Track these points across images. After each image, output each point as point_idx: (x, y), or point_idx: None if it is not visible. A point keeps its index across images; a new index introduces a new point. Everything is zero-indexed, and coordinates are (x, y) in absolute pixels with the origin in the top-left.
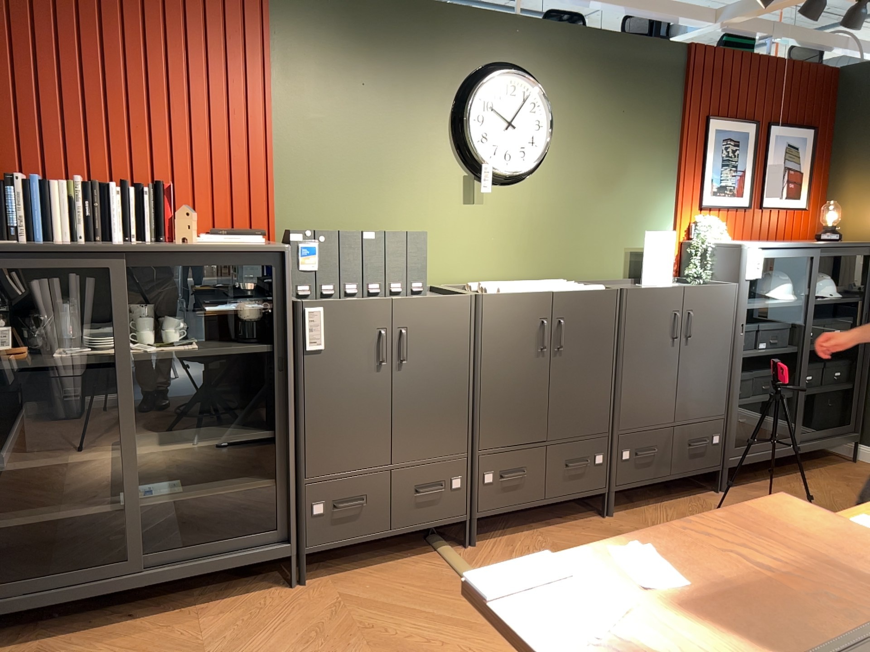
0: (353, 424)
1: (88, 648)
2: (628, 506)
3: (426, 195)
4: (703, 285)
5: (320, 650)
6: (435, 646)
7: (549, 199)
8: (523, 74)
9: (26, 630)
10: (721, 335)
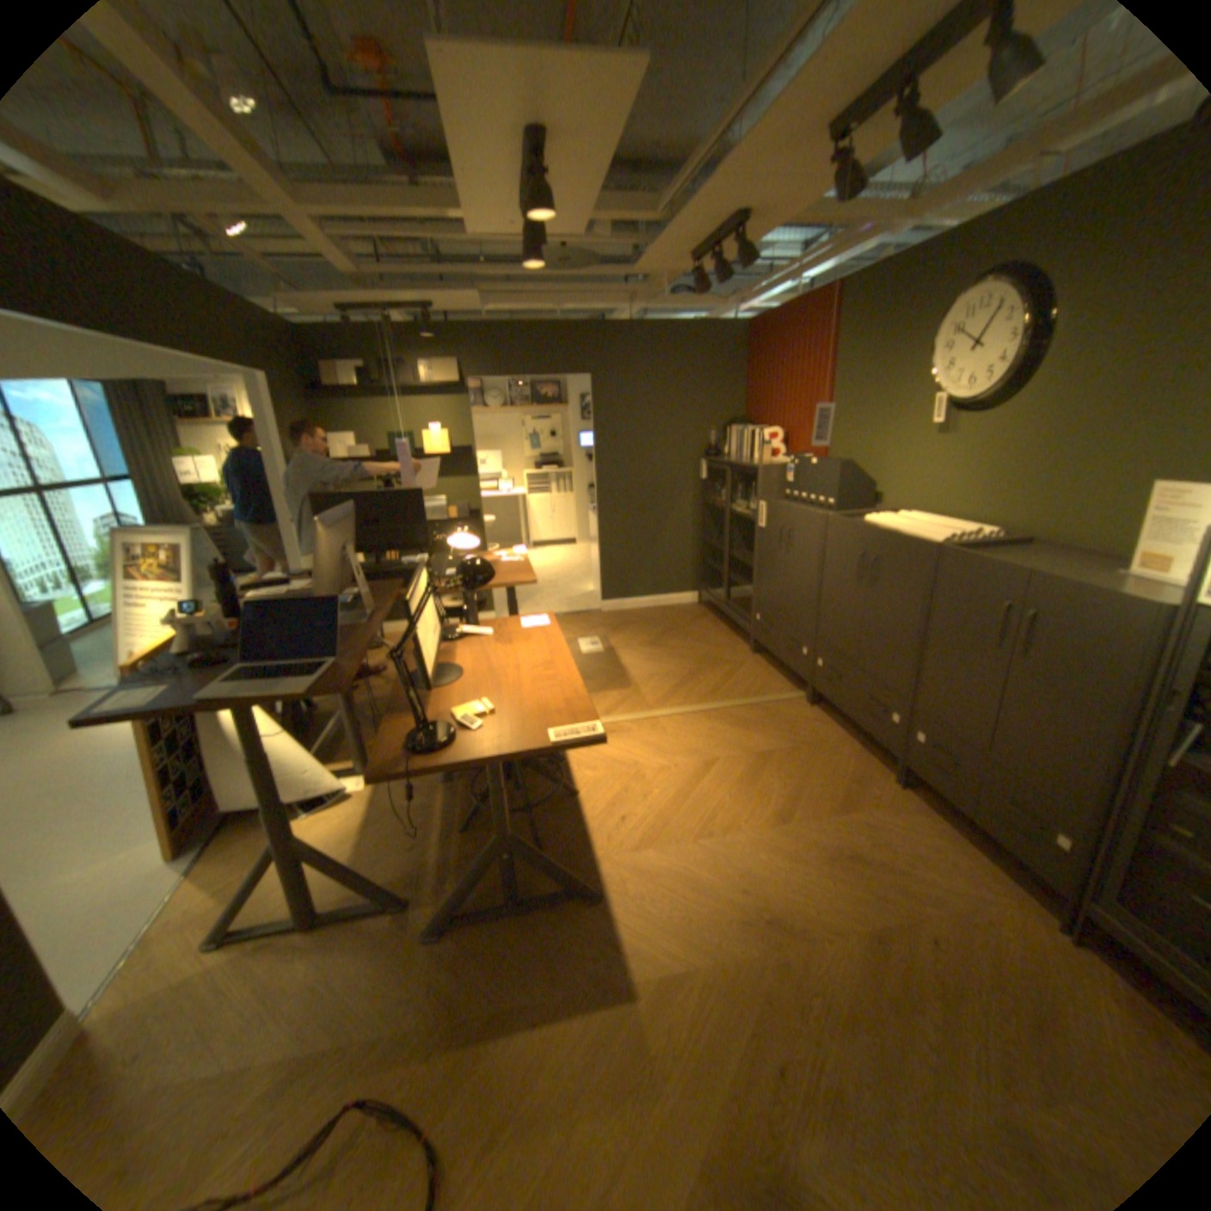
0: (771, 578)
1: (705, 621)
2: (943, 812)
3: (909, 427)
4: (1082, 580)
5: (698, 659)
6: (697, 684)
7: (1034, 426)
8: (991, 278)
9: (717, 611)
10: (1102, 679)
